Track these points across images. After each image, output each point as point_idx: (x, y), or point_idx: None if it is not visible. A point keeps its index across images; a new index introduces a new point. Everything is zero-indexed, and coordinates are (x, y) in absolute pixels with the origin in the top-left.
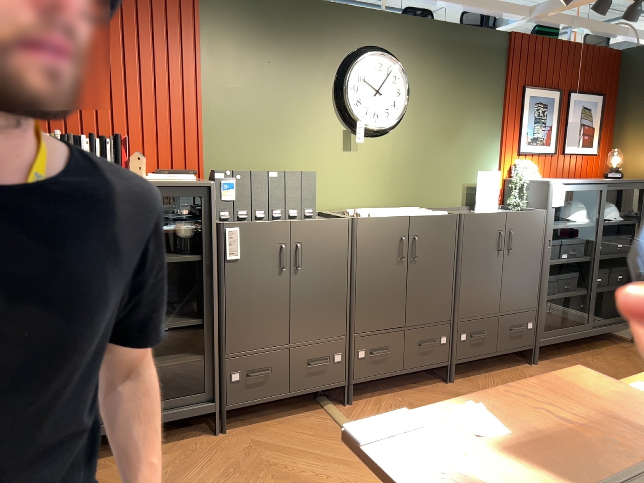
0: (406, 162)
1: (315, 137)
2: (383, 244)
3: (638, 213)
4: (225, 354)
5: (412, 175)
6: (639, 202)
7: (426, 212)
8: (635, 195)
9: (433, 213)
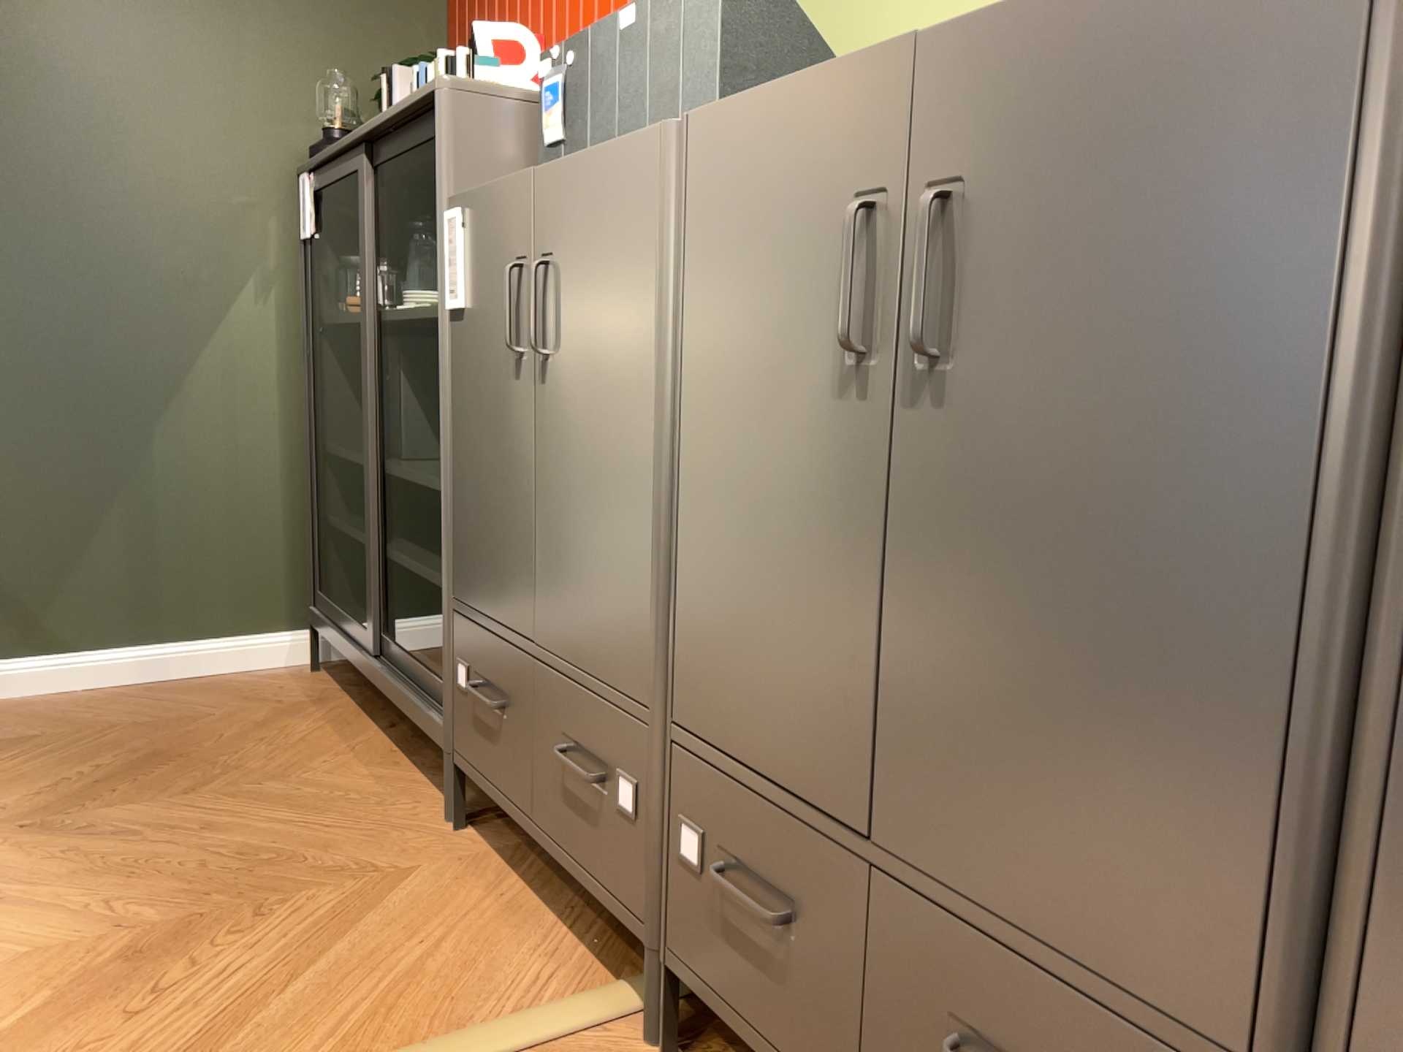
0: None
1: None
2: (772, 254)
3: None
4: (451, 595)
5: None
6: None
7: None
8: None
9: None
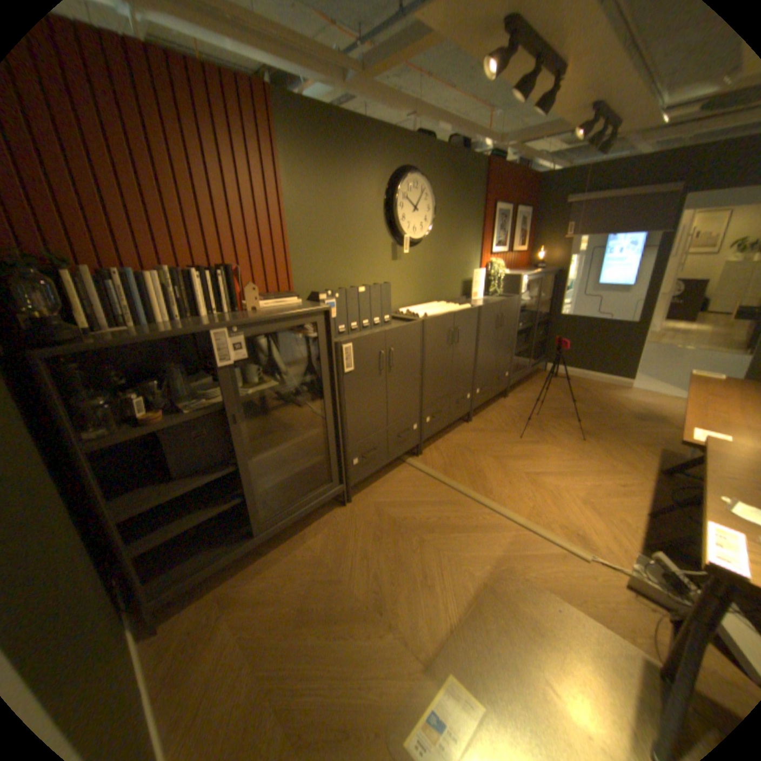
0: (430, 266)
1: (373, 251)
2: (439, 337)
3: (551, 290)
4: (348, 447)
5: (433, 277)
6: (552, 282)
7: (458, 307)
8: (549, 278)
9: (463, 308)
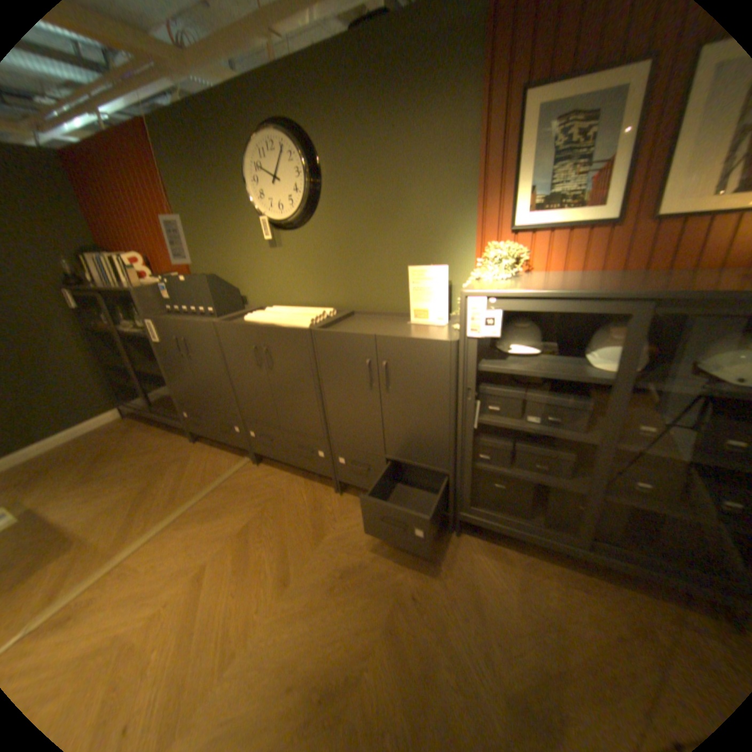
0: (332, 256)
1: (246, 238)
2: (241, 349)
3: None
4: (177, 400)
5: (341, 272)
6: None
7: (289, 322)
8: None
9: (294, 325)
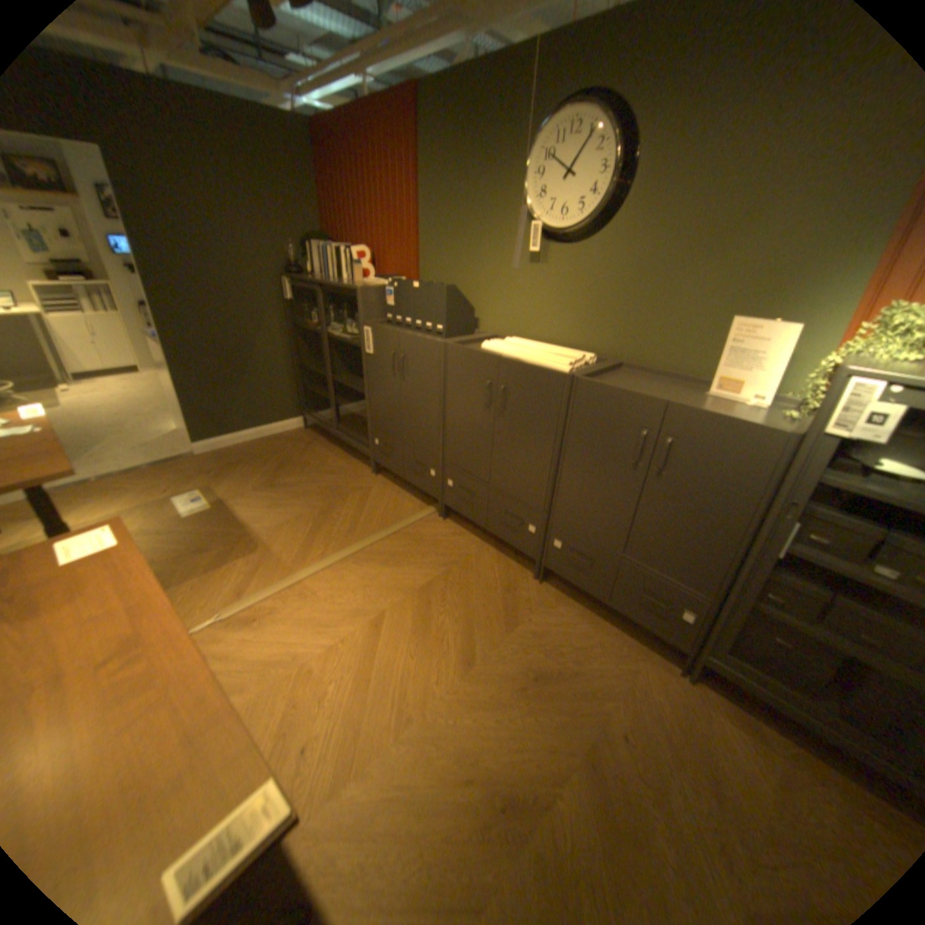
0: (613, 284)
1: (501, 245)
2: (469, 381)
3: None
4: (372, 422)
5: (619, 308)
6: None
7: (541, 360)
8: None
9: (548, 365)
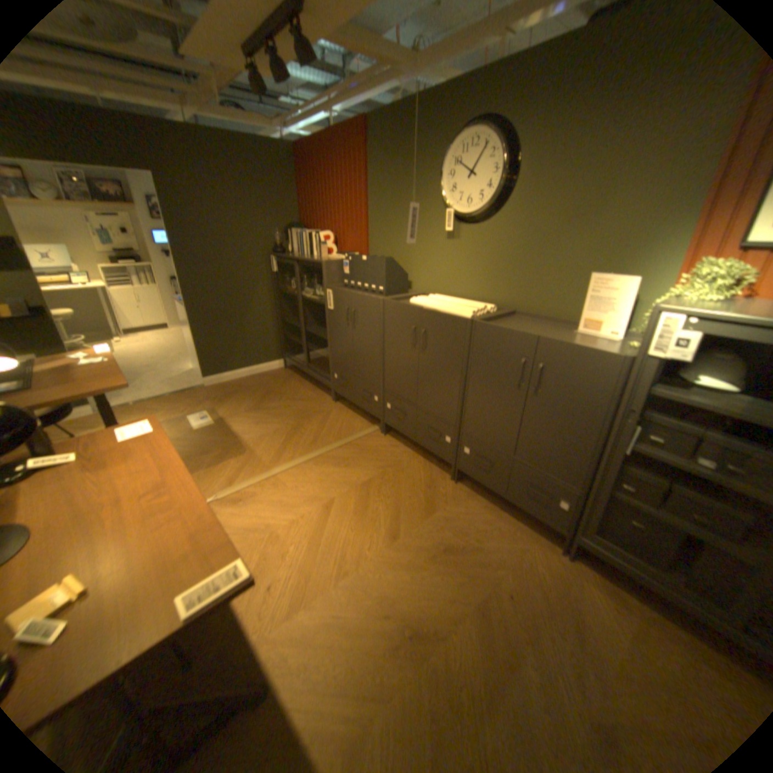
0: (507, 252)
1: (426, 226)
2: (400, 326)
3: None
4: (332, 361)
5: (512, 269)
6: None
7: (452, 309)
8: None
9: (456, 312)
